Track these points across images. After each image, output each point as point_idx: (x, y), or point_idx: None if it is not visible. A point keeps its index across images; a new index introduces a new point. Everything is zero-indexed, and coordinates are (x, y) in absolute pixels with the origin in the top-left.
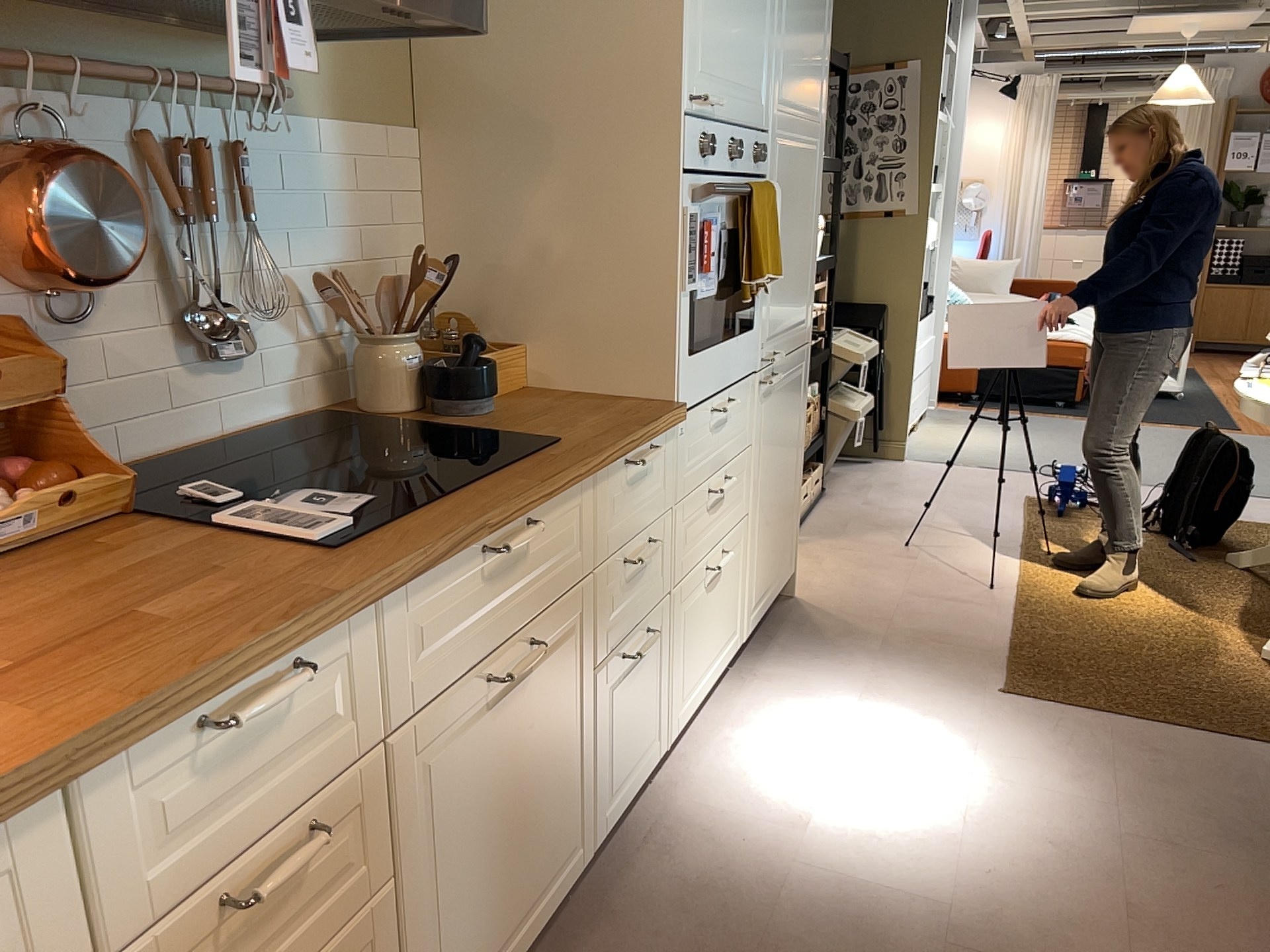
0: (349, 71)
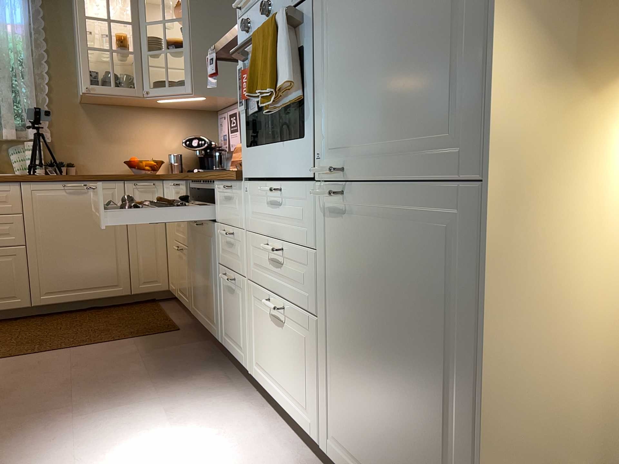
0: None
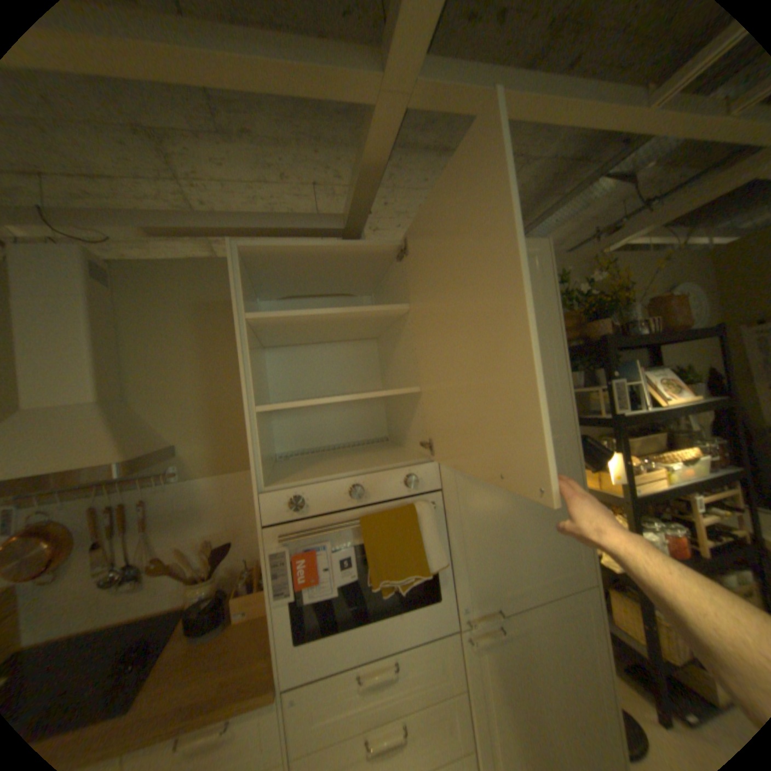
0: (220, 453)
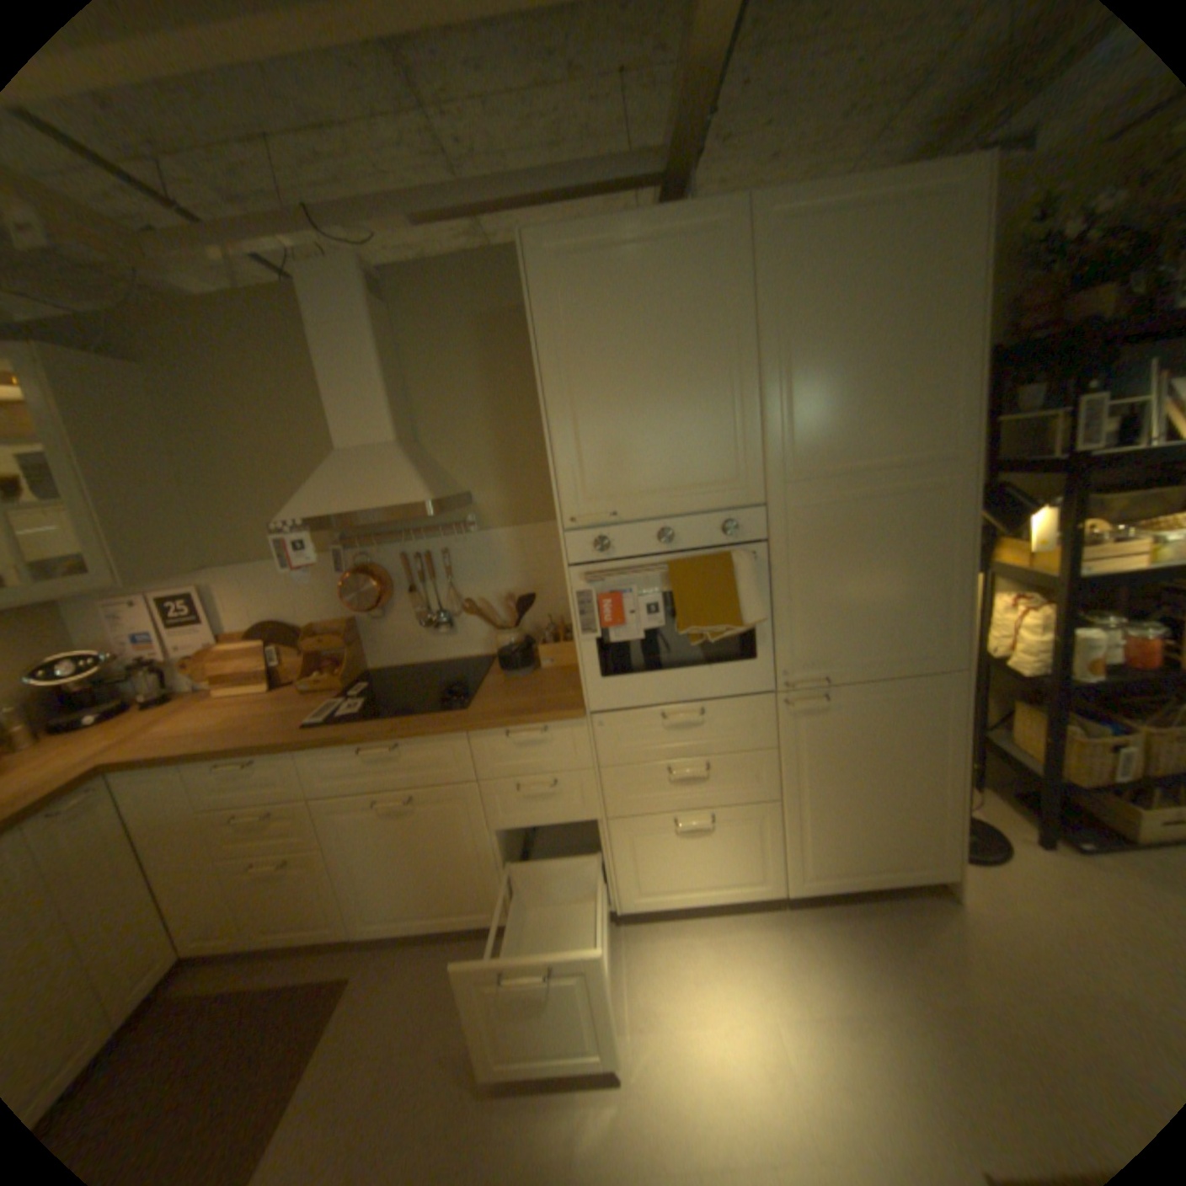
0: (517, 502)
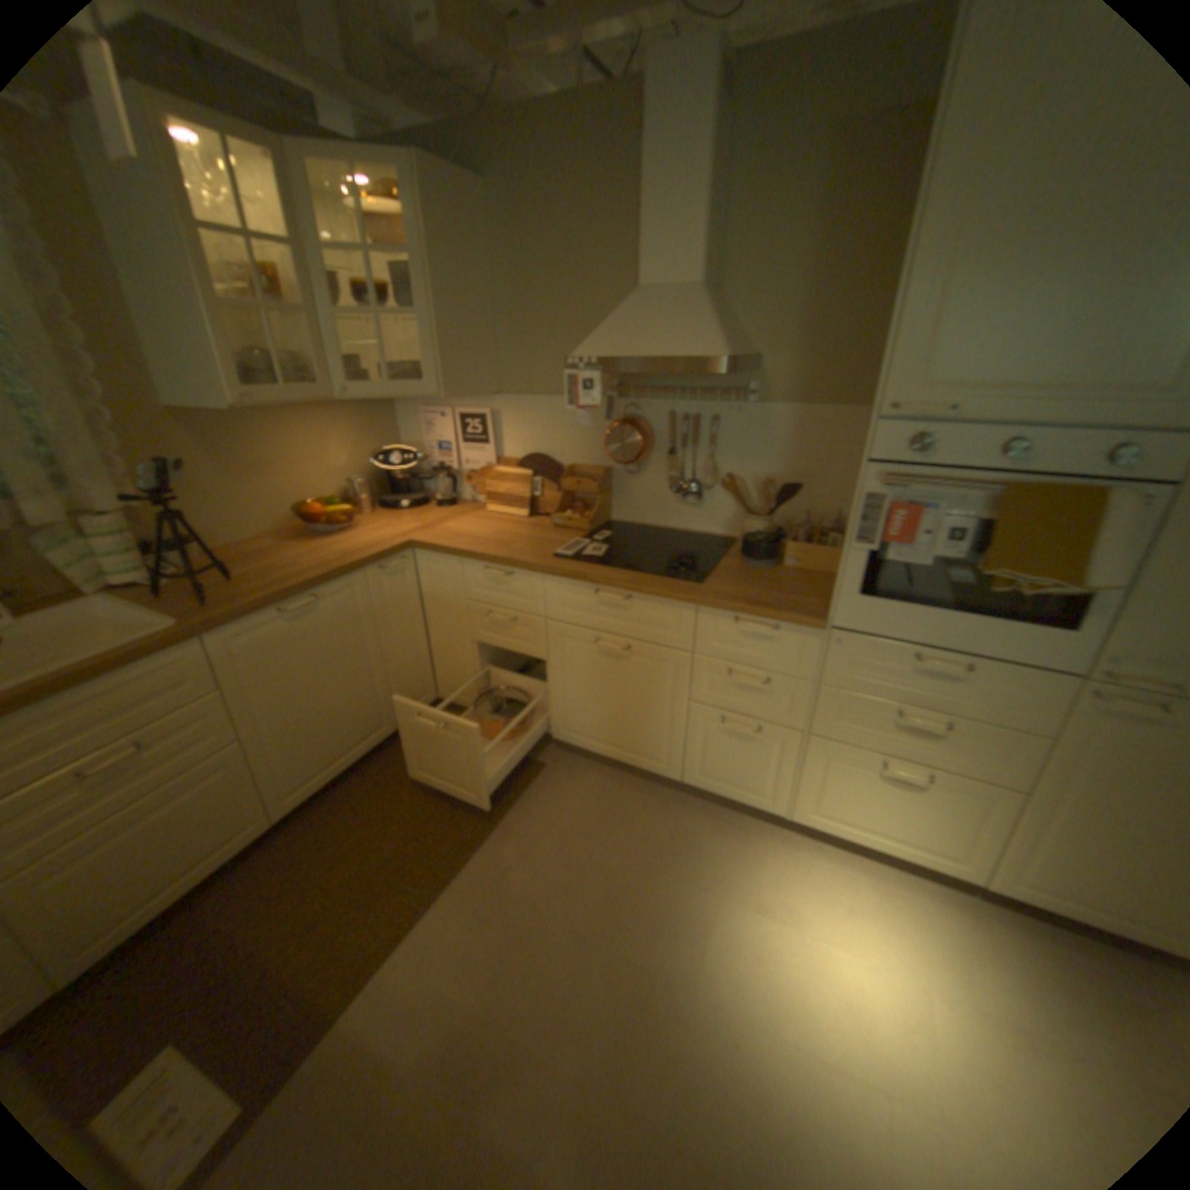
0: (810, 374)
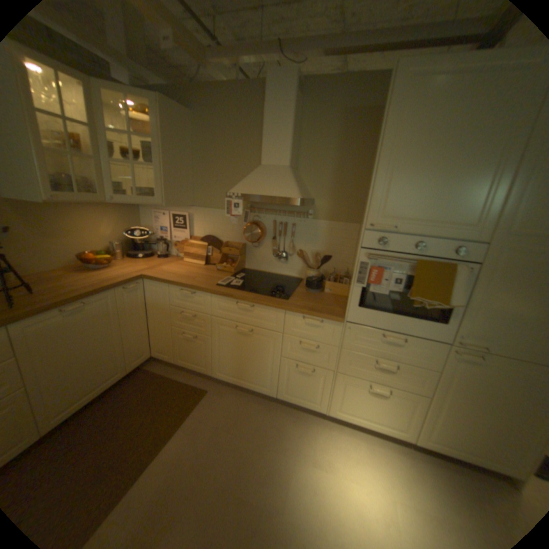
0: (335, 209)
